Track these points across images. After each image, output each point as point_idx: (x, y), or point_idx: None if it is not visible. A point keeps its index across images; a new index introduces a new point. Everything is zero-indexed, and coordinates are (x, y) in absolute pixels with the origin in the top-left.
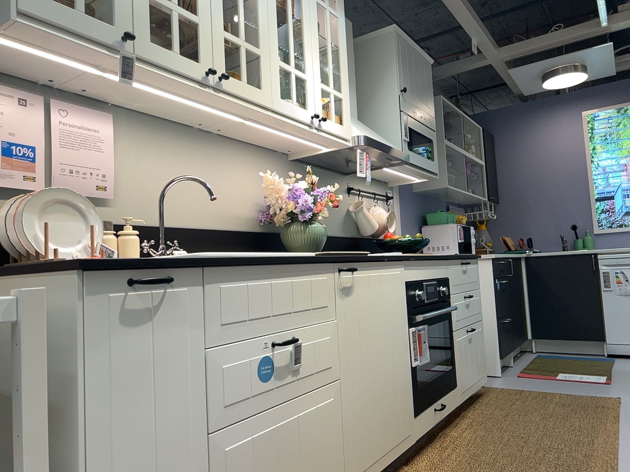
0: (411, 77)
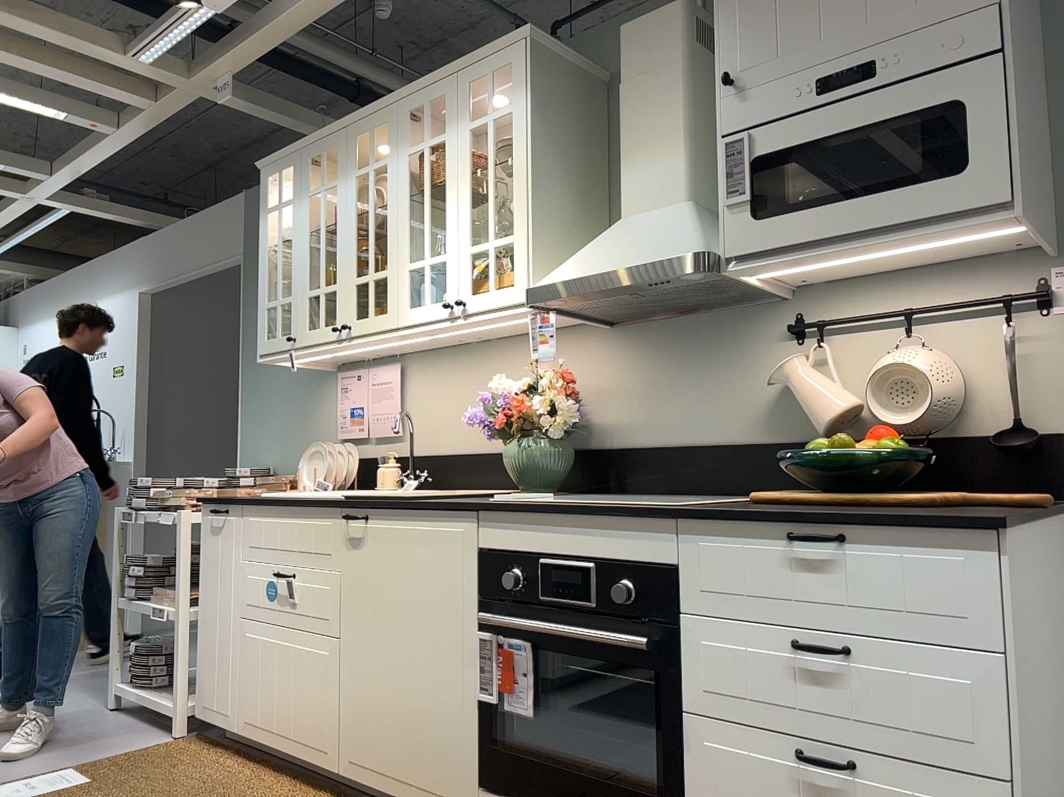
0: (793, 0)
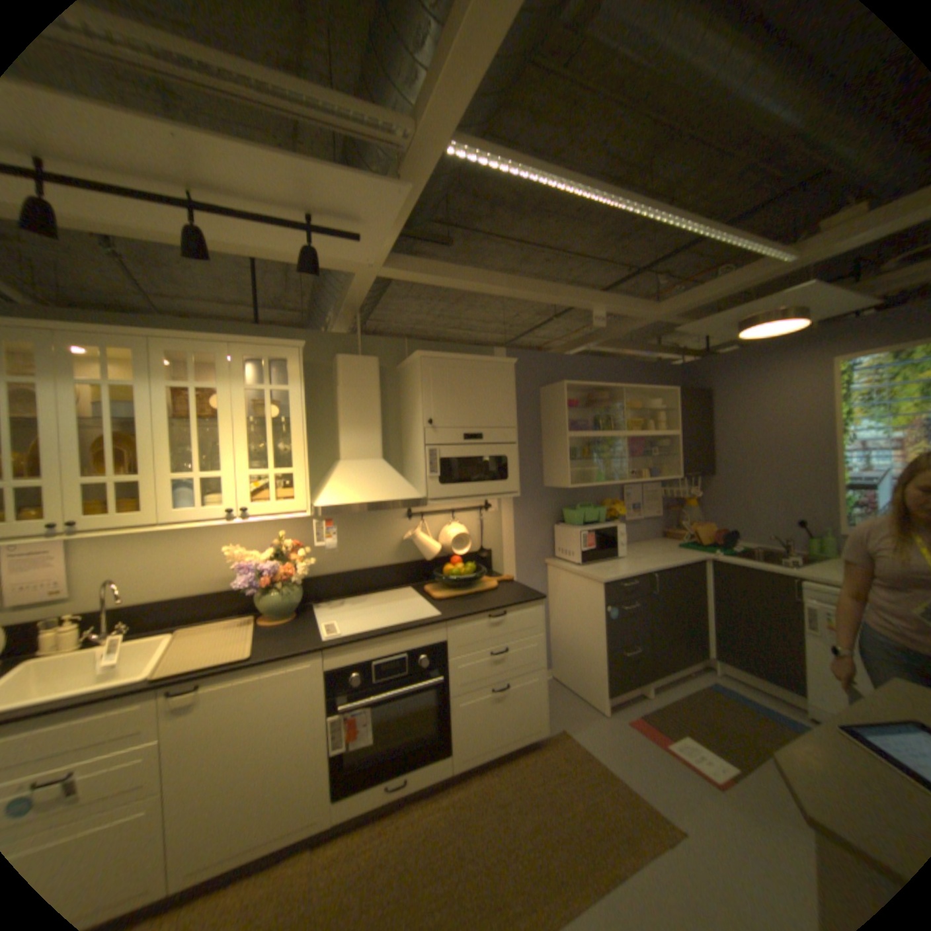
0: (456, 398)
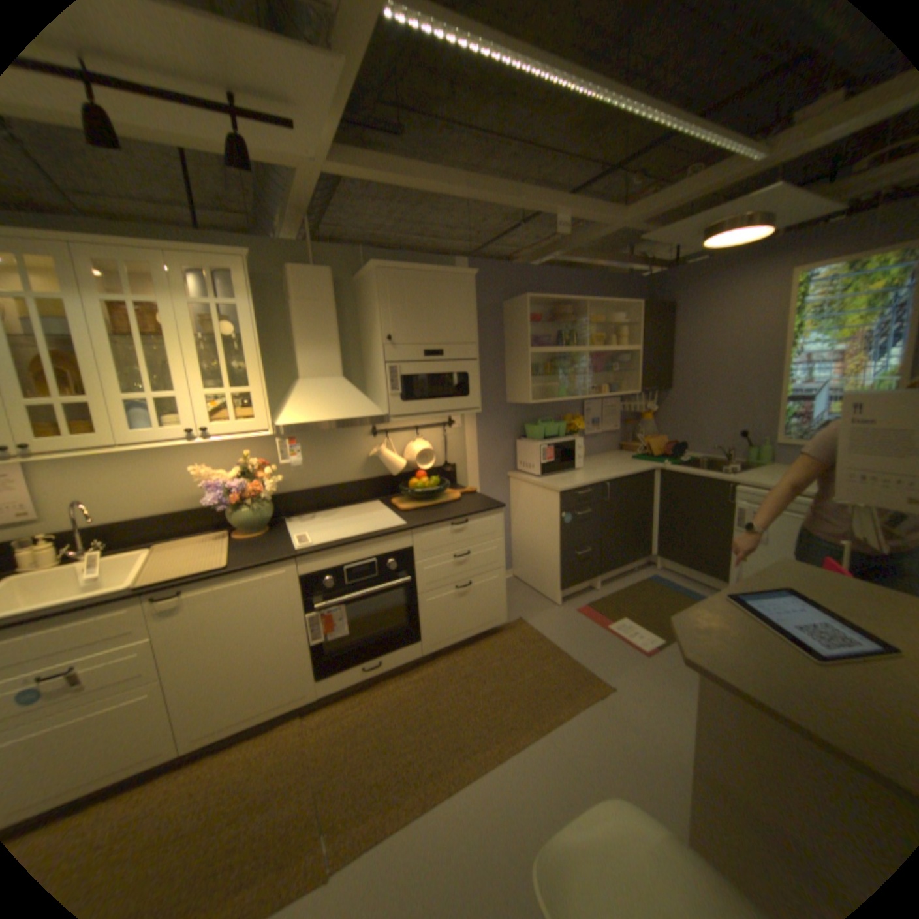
0: (415, 312)
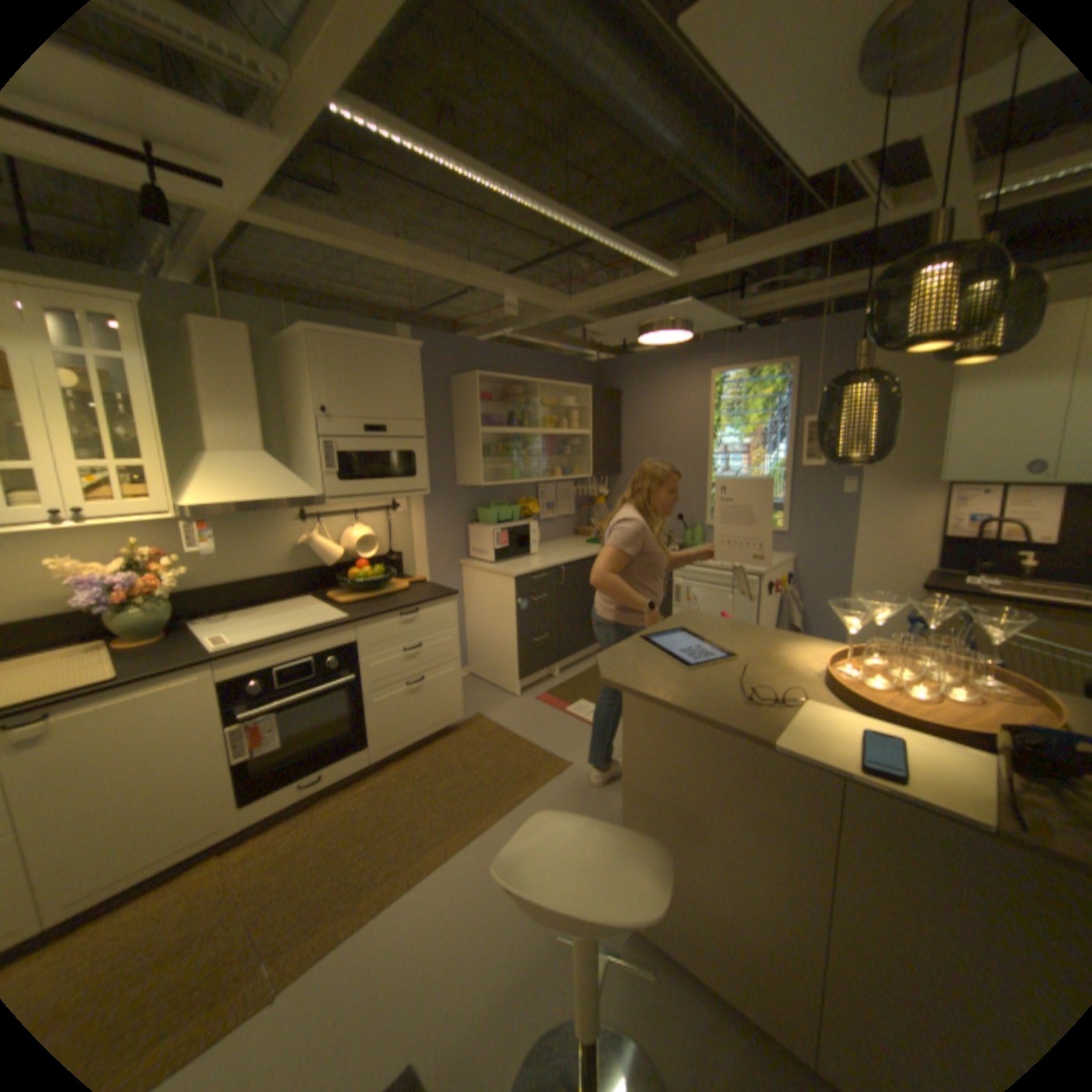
0: (353, 383)
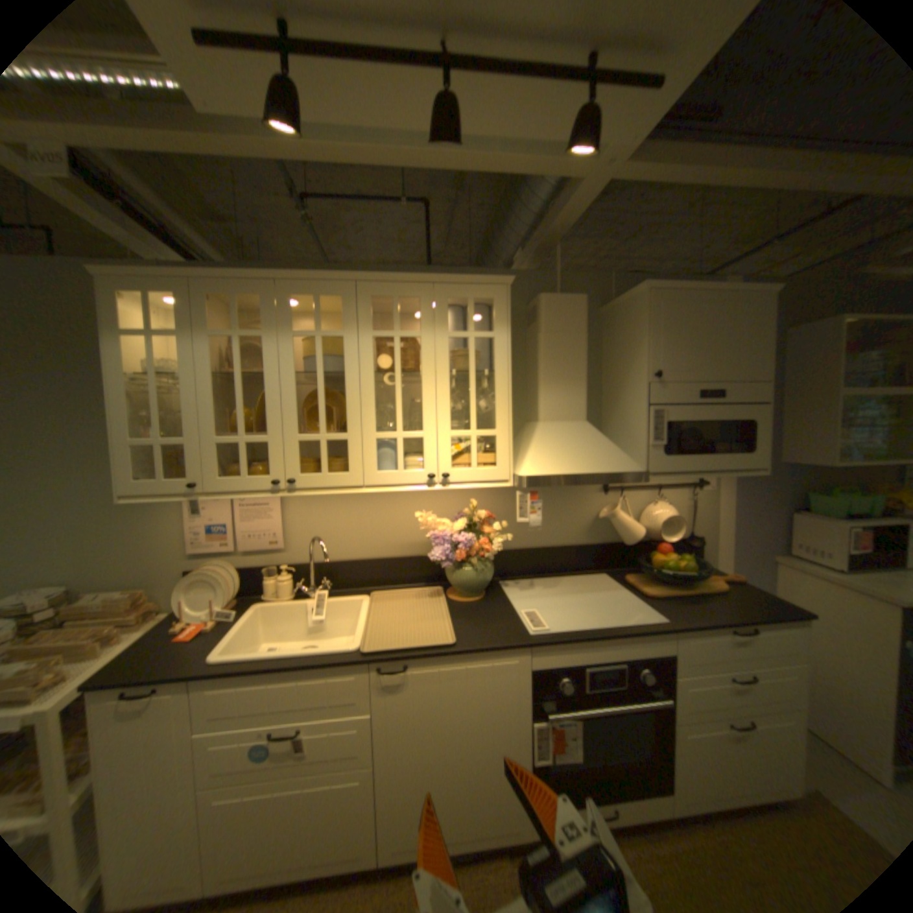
0: (694, 341)
